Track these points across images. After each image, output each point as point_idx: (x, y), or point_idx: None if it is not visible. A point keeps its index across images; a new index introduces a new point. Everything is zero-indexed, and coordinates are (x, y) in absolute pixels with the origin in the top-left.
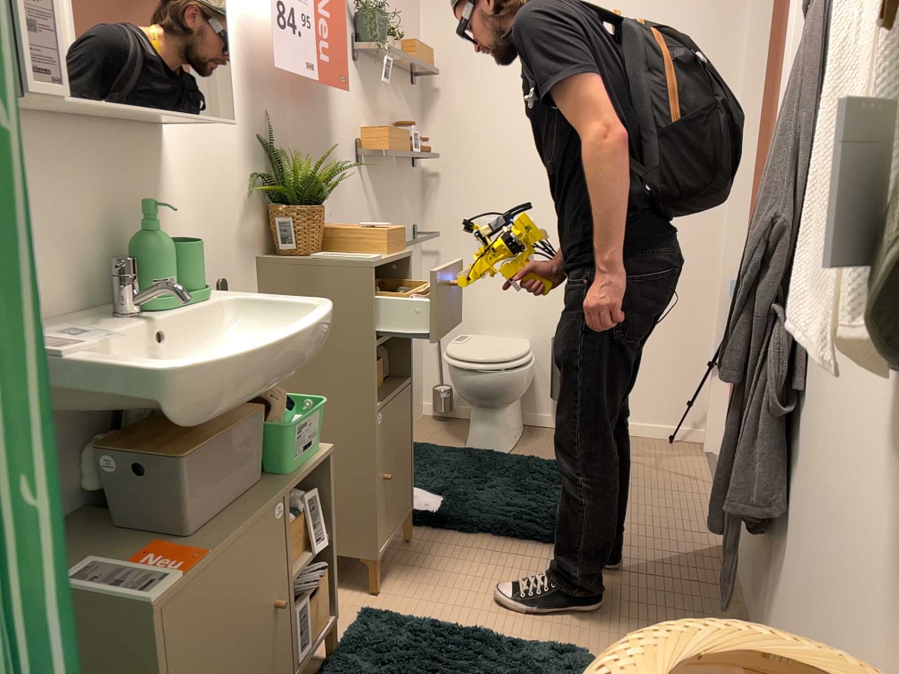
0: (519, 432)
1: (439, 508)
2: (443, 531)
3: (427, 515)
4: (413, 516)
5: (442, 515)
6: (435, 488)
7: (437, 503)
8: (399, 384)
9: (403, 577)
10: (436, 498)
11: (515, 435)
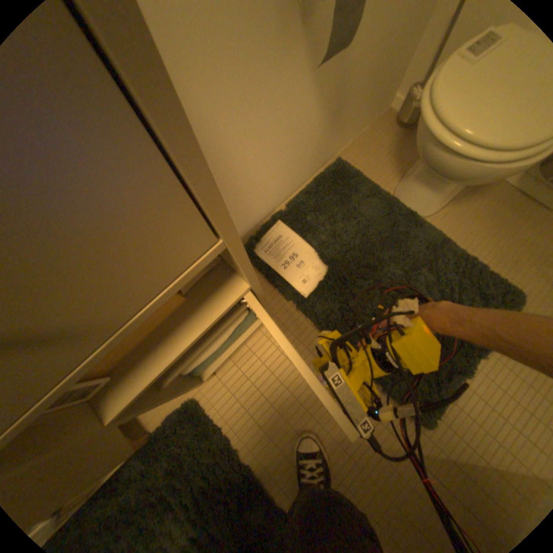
0: (463, 186)
1: (309, 291)
2: (299, 317)
3: (294, 297)
4: (283, 291)
5: (305, 303)
6: (323, 256)
7: (314, 279)
8: (213, 305)
9: (237, 364)
10: (317, 269)
11: (453, 195)
